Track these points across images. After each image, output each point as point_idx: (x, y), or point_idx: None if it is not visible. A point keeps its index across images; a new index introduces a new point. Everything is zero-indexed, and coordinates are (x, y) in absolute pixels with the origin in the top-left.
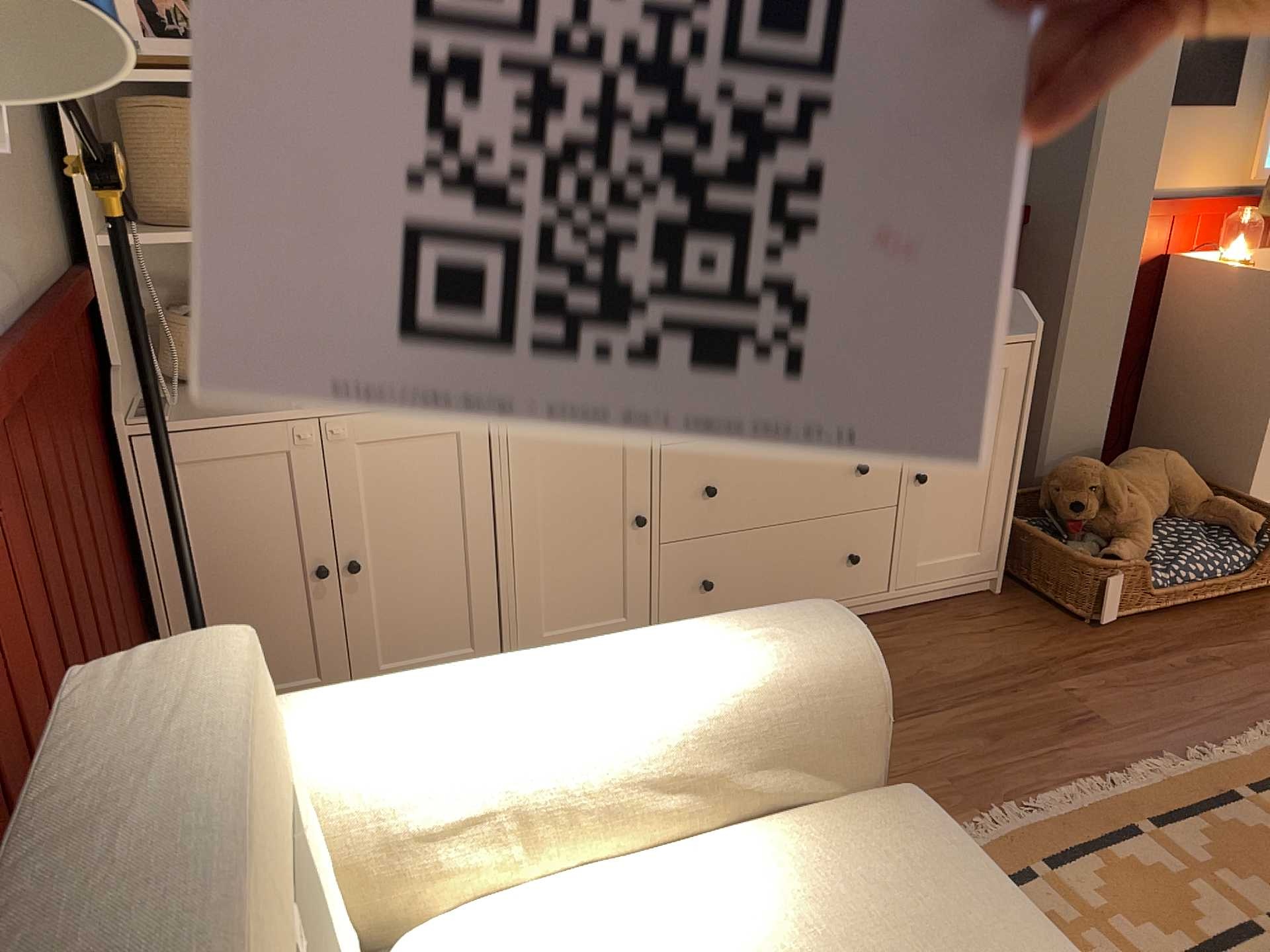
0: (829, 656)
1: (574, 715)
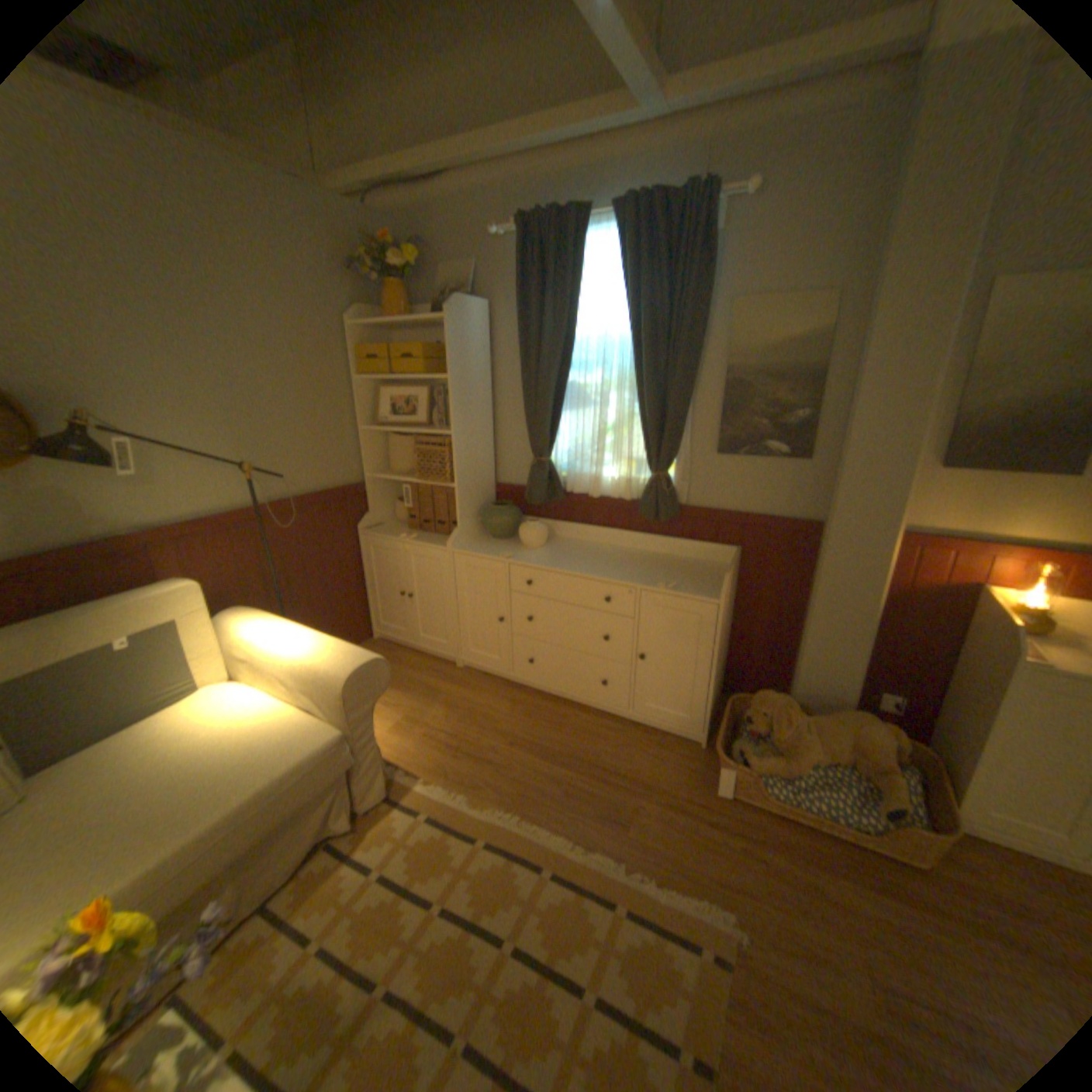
0: (337, 671)
1: (275, 647)
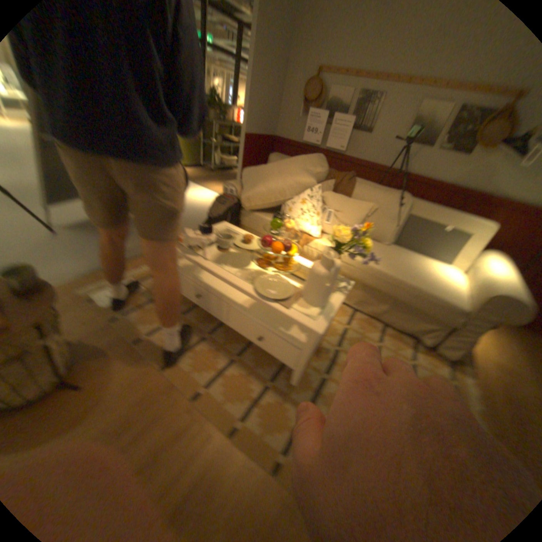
0: (501, 291)
1: (491, 270)
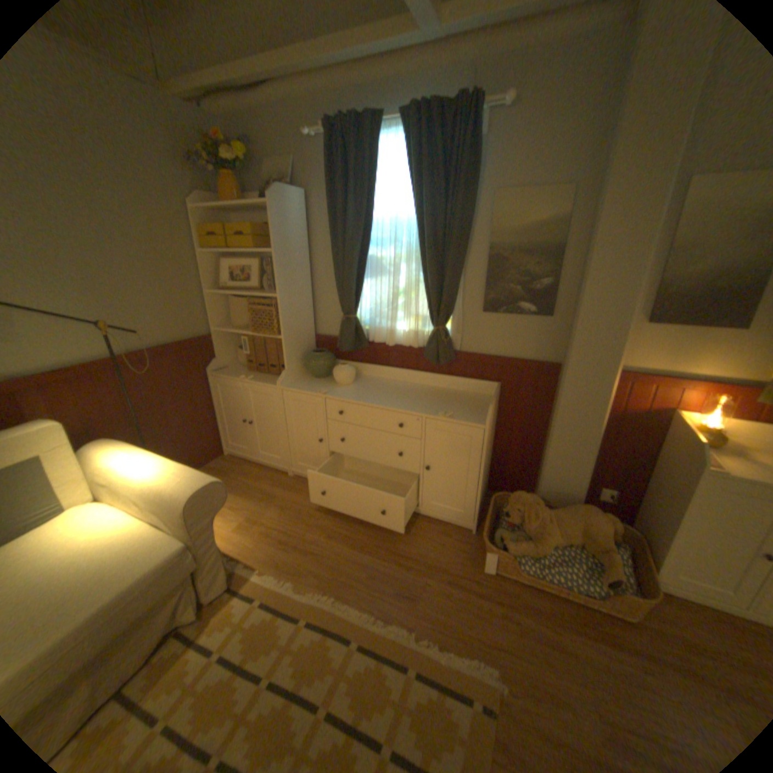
0: (179, 494)
1: (129, 474)
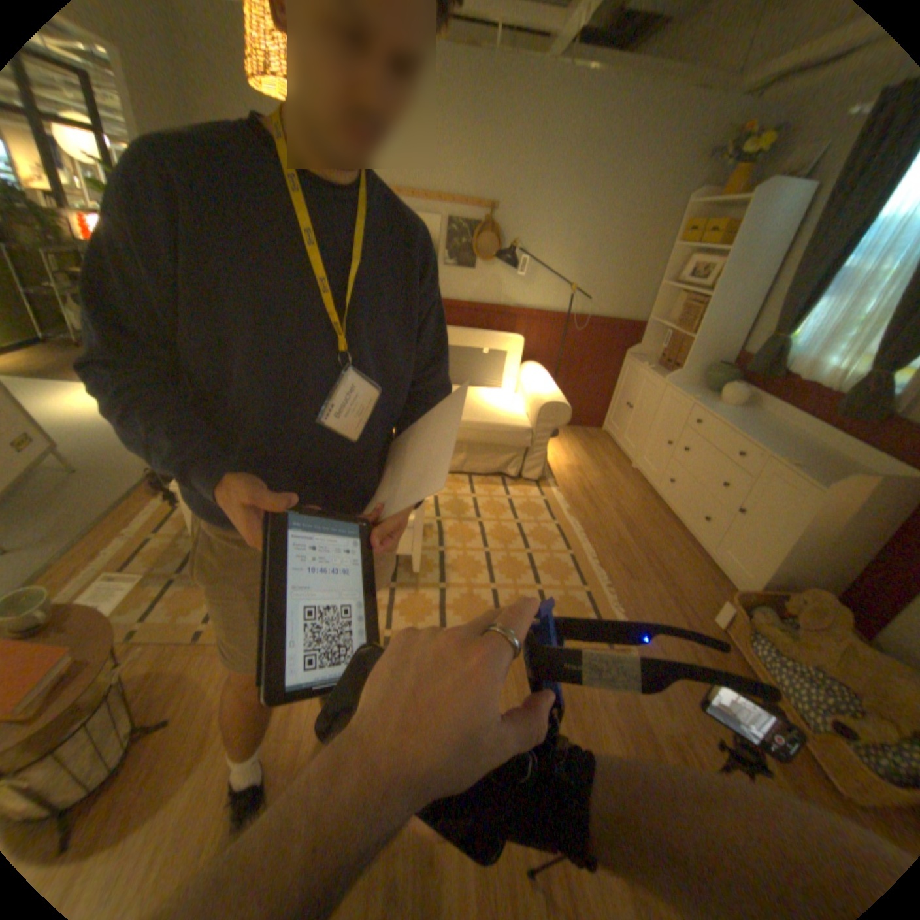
0: (544, 400)
1: (533, 382)
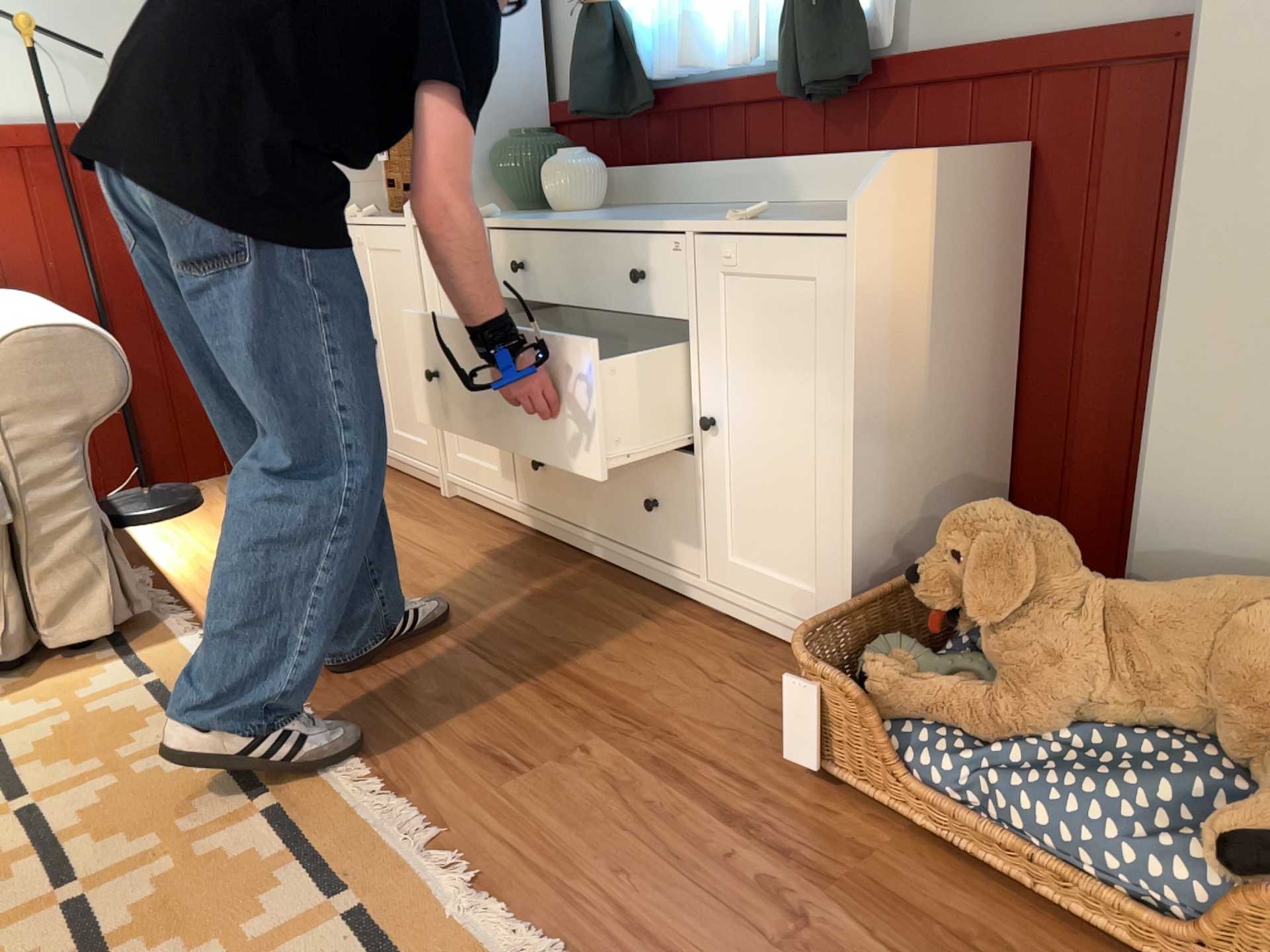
0: (2, 333)
1: None
